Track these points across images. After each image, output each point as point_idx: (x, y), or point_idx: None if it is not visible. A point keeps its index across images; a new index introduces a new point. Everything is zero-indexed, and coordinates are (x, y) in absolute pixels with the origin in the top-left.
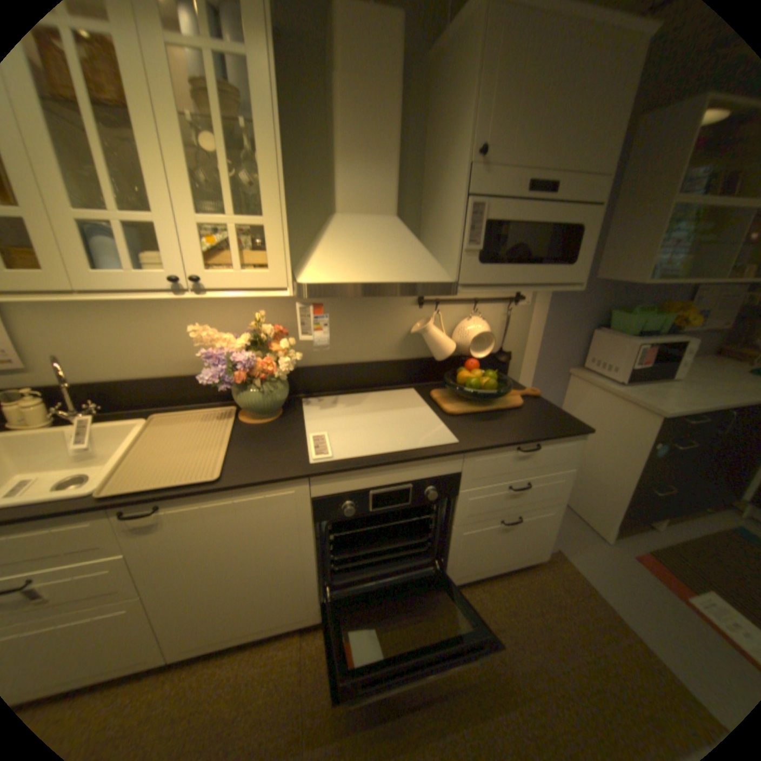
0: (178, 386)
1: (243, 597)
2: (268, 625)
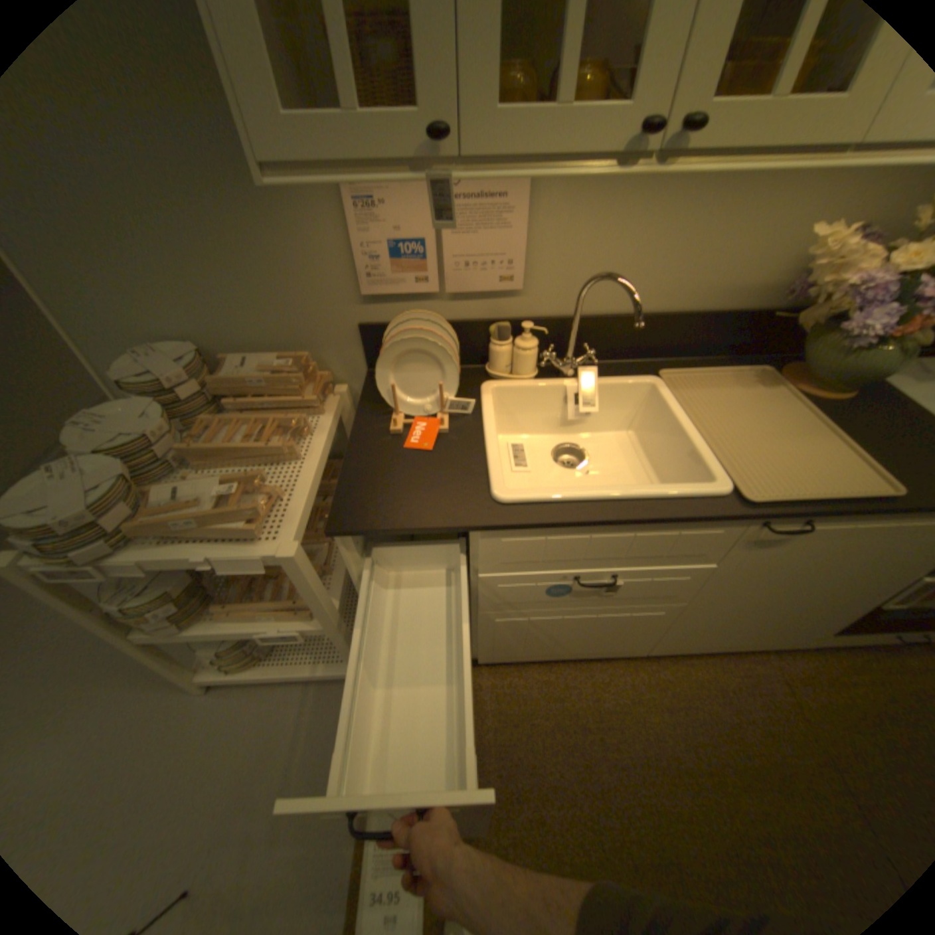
0: (692, 328)
1: (779, 619)
2: (768, 644)
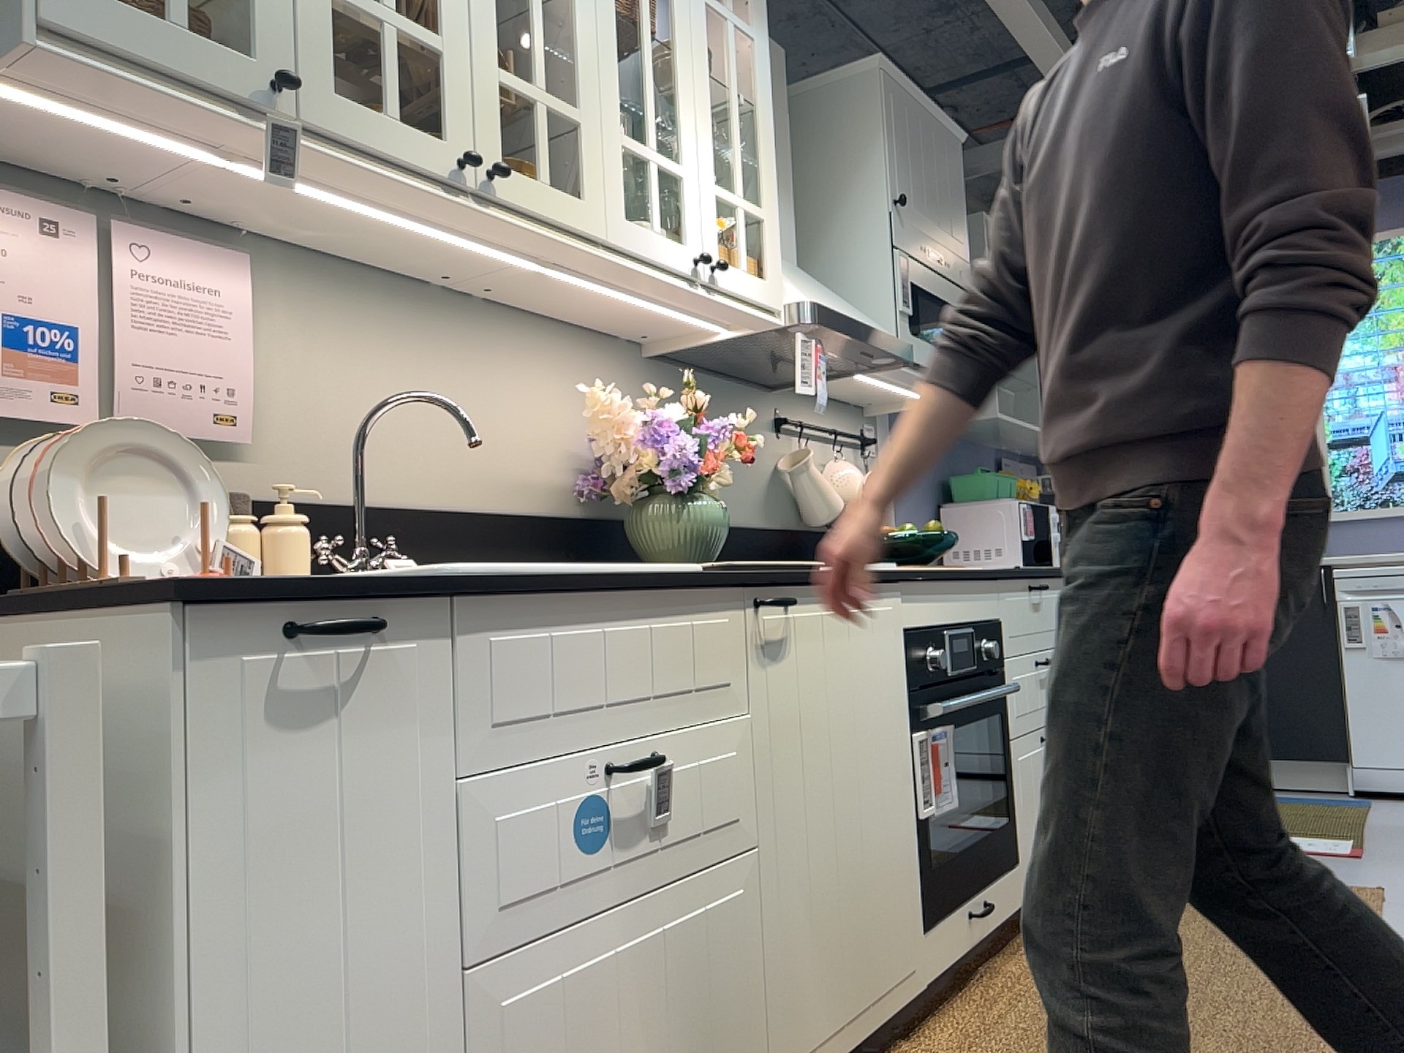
0: (496, 536)
1: (856, 878)
2: (880, 981)
